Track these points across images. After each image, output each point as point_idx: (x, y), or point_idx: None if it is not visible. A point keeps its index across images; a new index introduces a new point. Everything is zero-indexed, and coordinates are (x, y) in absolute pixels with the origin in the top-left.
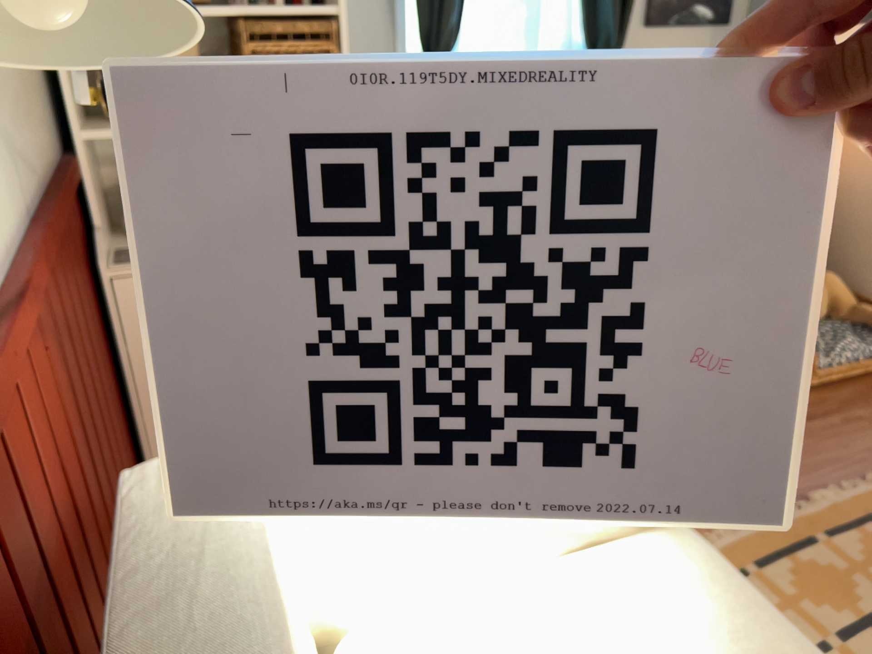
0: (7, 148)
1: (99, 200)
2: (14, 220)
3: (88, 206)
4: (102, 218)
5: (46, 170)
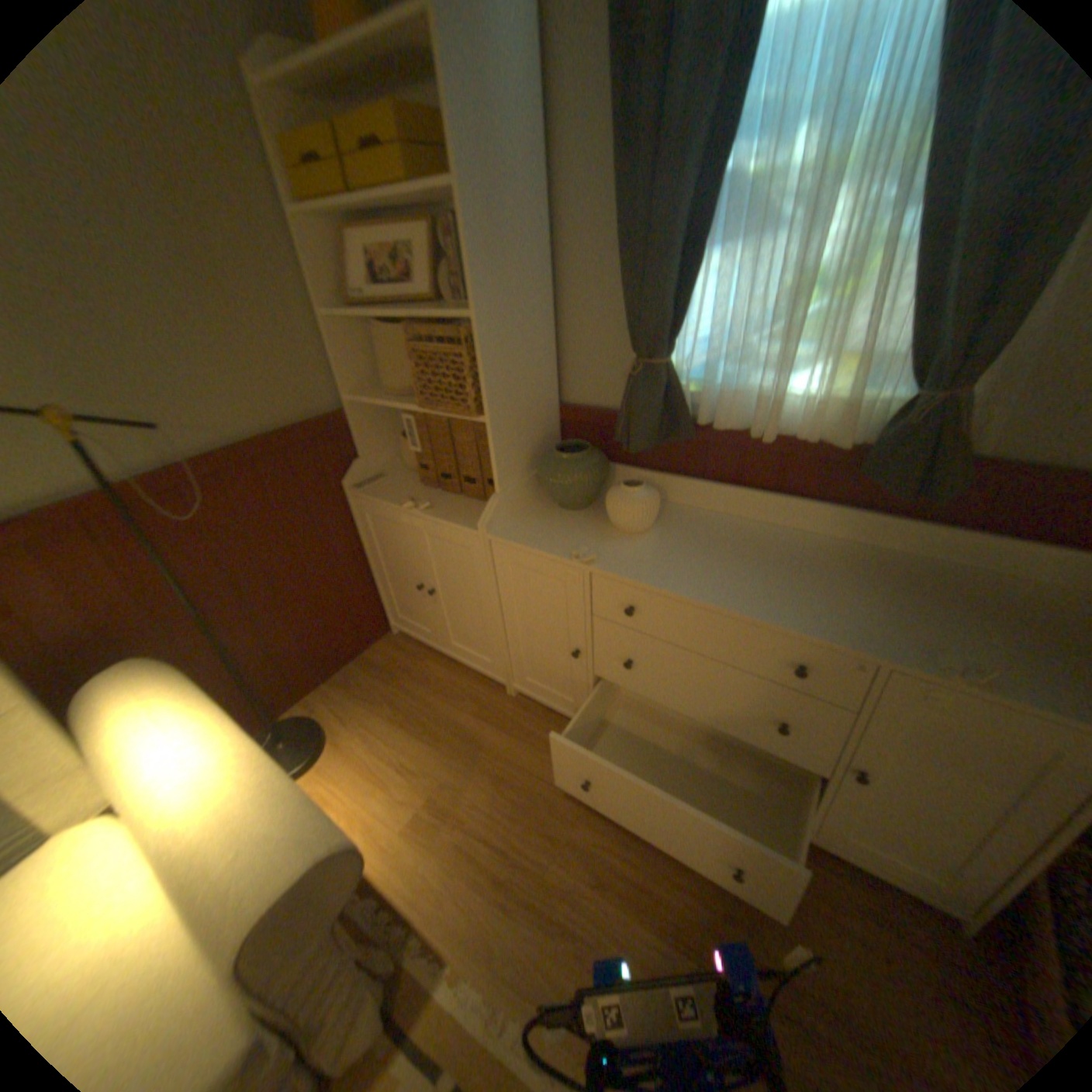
0: (159, 418)
1: (374, 438)
2: (139, 465)
3: (358, 442)
4: (377, 450)
5: (276, 422)
